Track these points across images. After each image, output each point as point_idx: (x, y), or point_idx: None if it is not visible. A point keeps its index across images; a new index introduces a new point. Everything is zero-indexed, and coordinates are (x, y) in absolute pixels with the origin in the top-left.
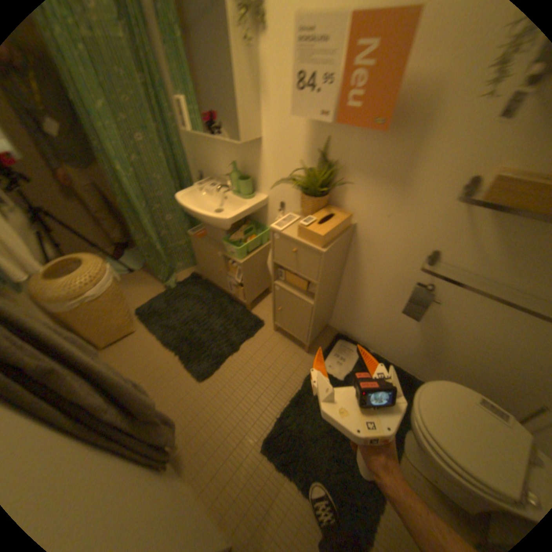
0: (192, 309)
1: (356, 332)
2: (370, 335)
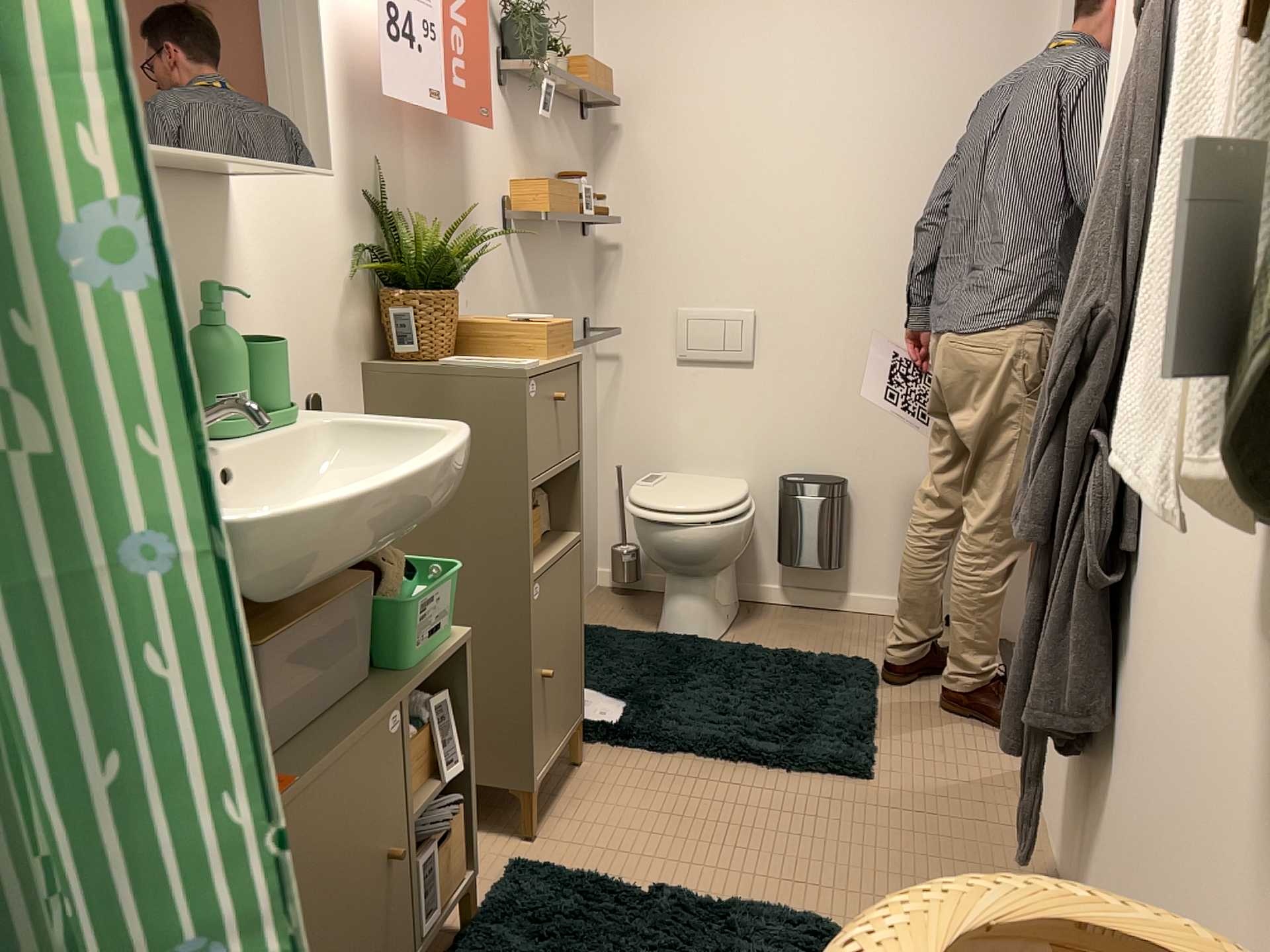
0: None
1: None
2: None
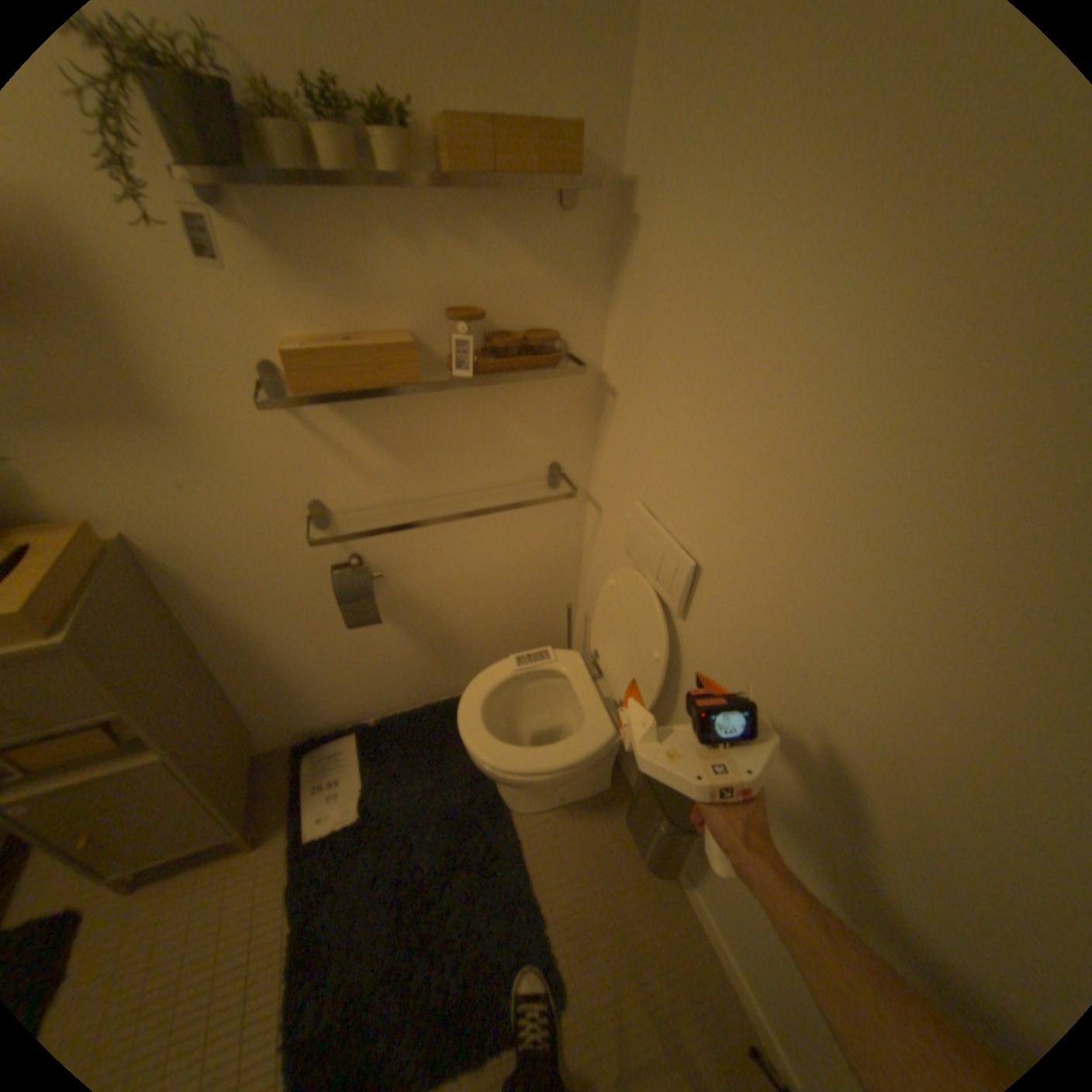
0: None
1: (317, 720)
2: (343, 703)
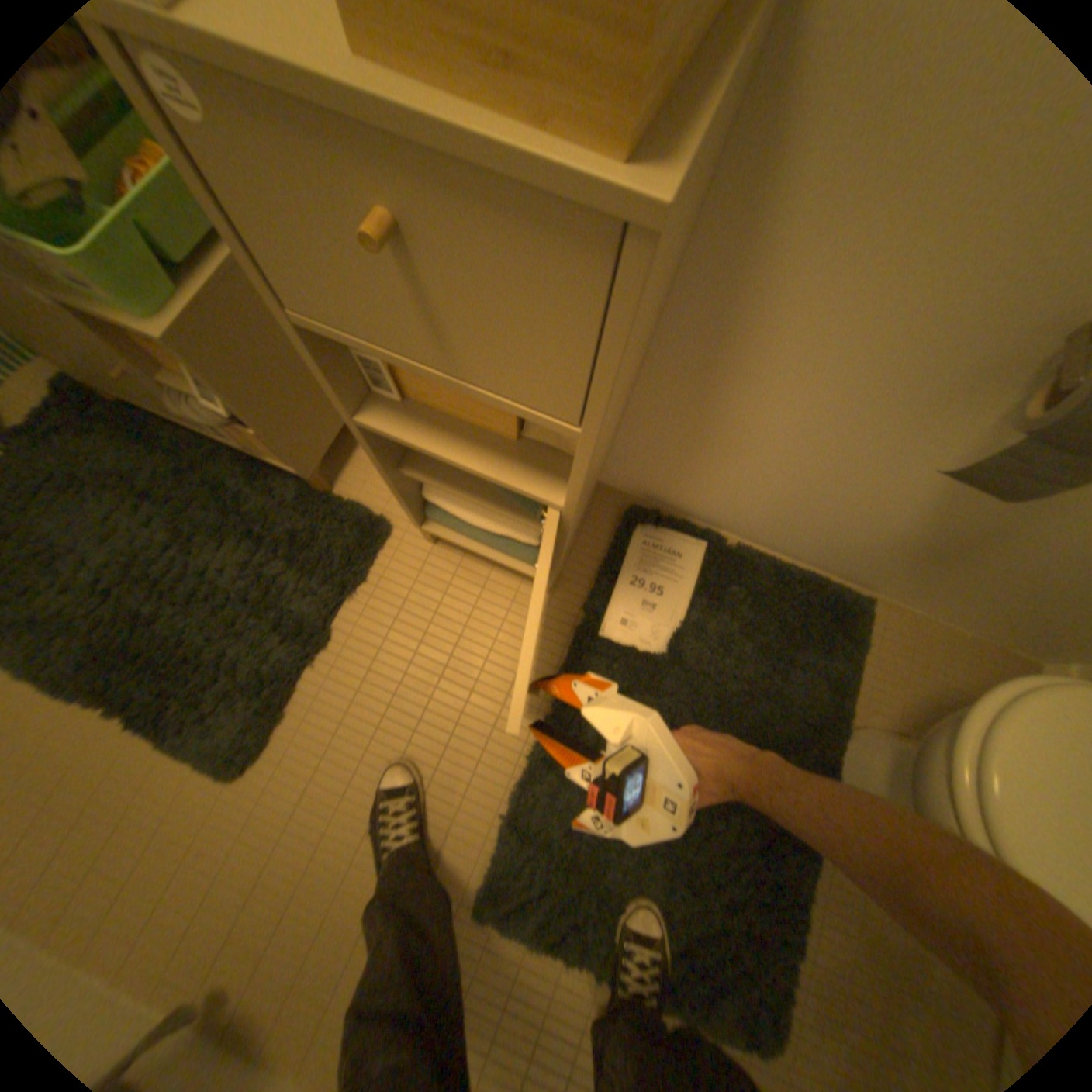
0: (103, 537)
1: (684, 496)
2: (731, 503)
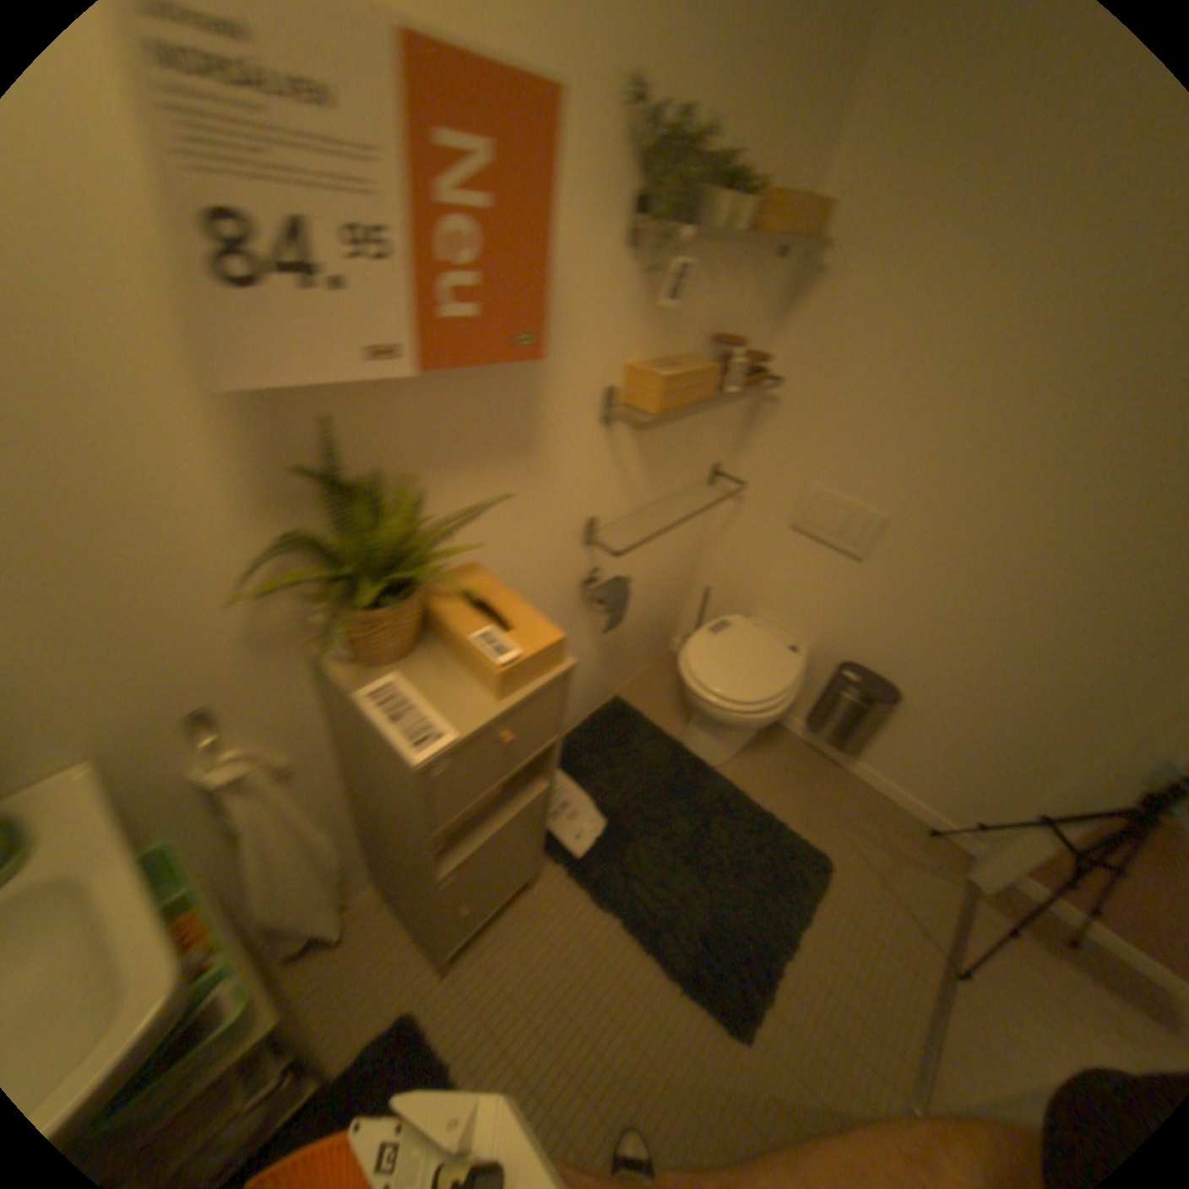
0: None
1: None
2: None
